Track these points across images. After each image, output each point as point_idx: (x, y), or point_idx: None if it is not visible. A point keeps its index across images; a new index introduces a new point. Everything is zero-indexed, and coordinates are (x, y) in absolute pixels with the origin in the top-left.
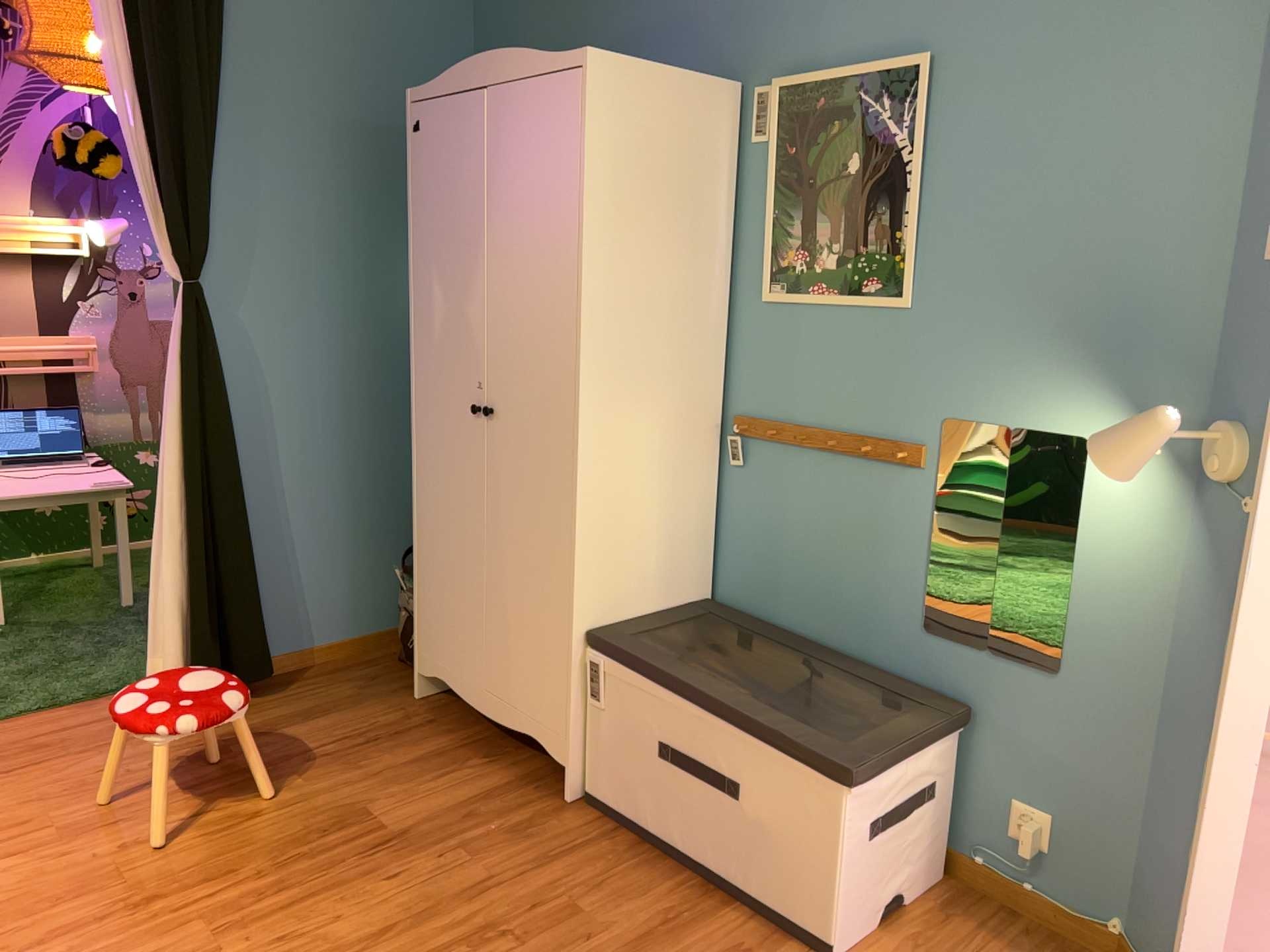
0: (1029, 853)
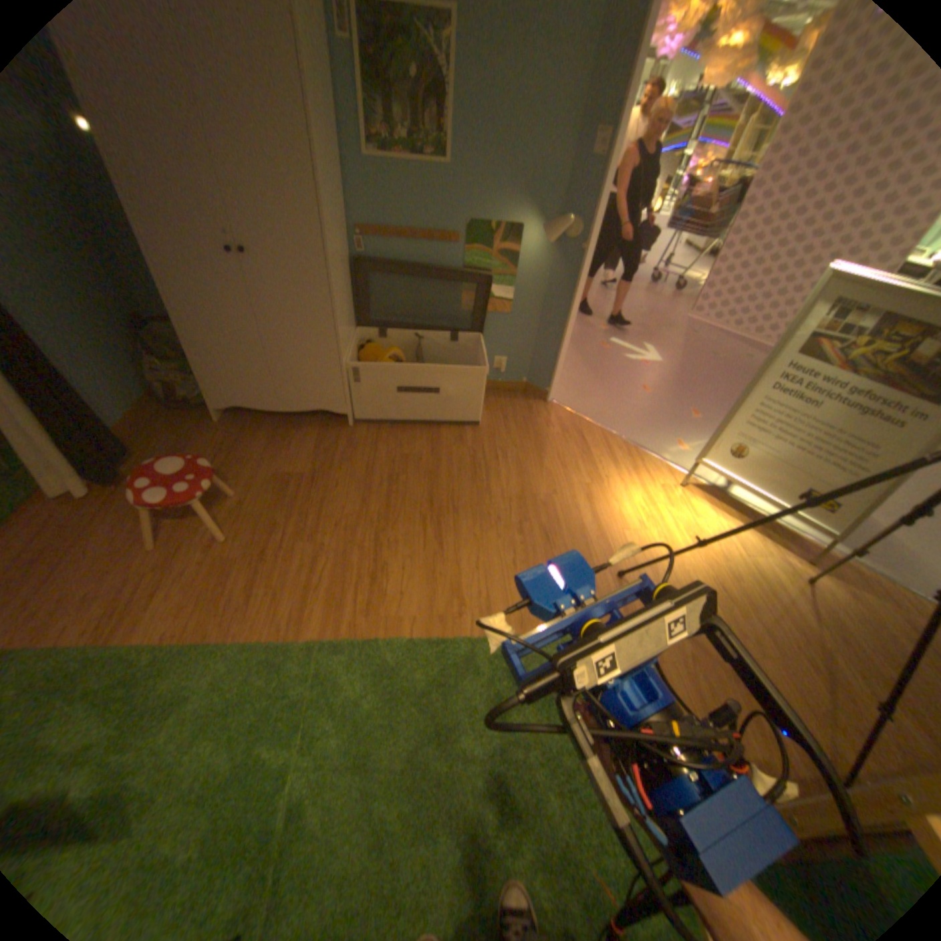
0: (503, 370)
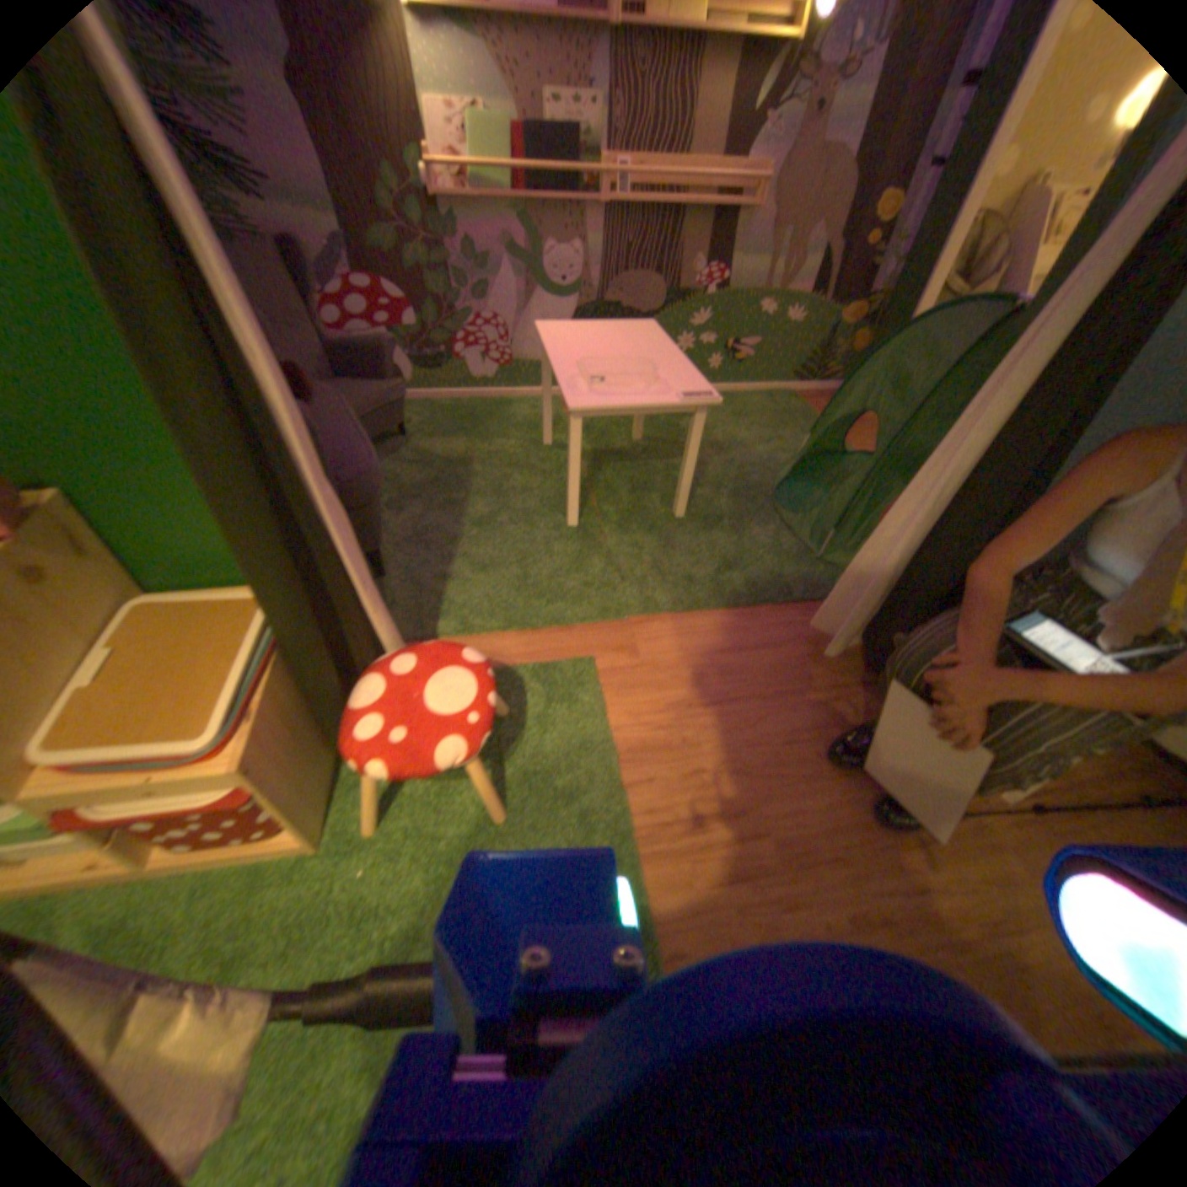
0: None
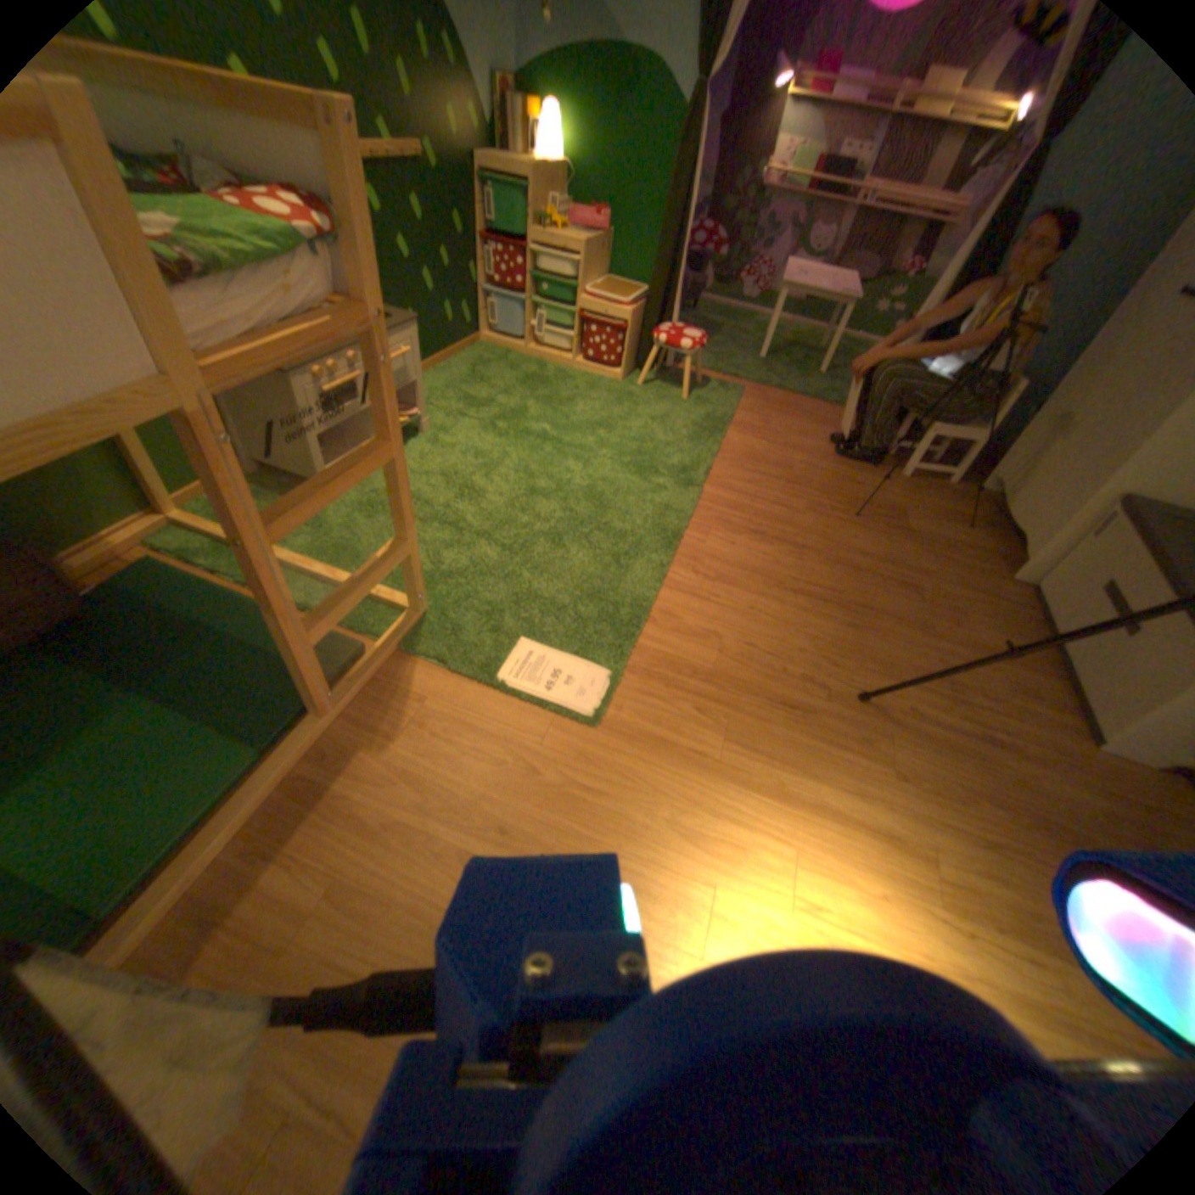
0: None
